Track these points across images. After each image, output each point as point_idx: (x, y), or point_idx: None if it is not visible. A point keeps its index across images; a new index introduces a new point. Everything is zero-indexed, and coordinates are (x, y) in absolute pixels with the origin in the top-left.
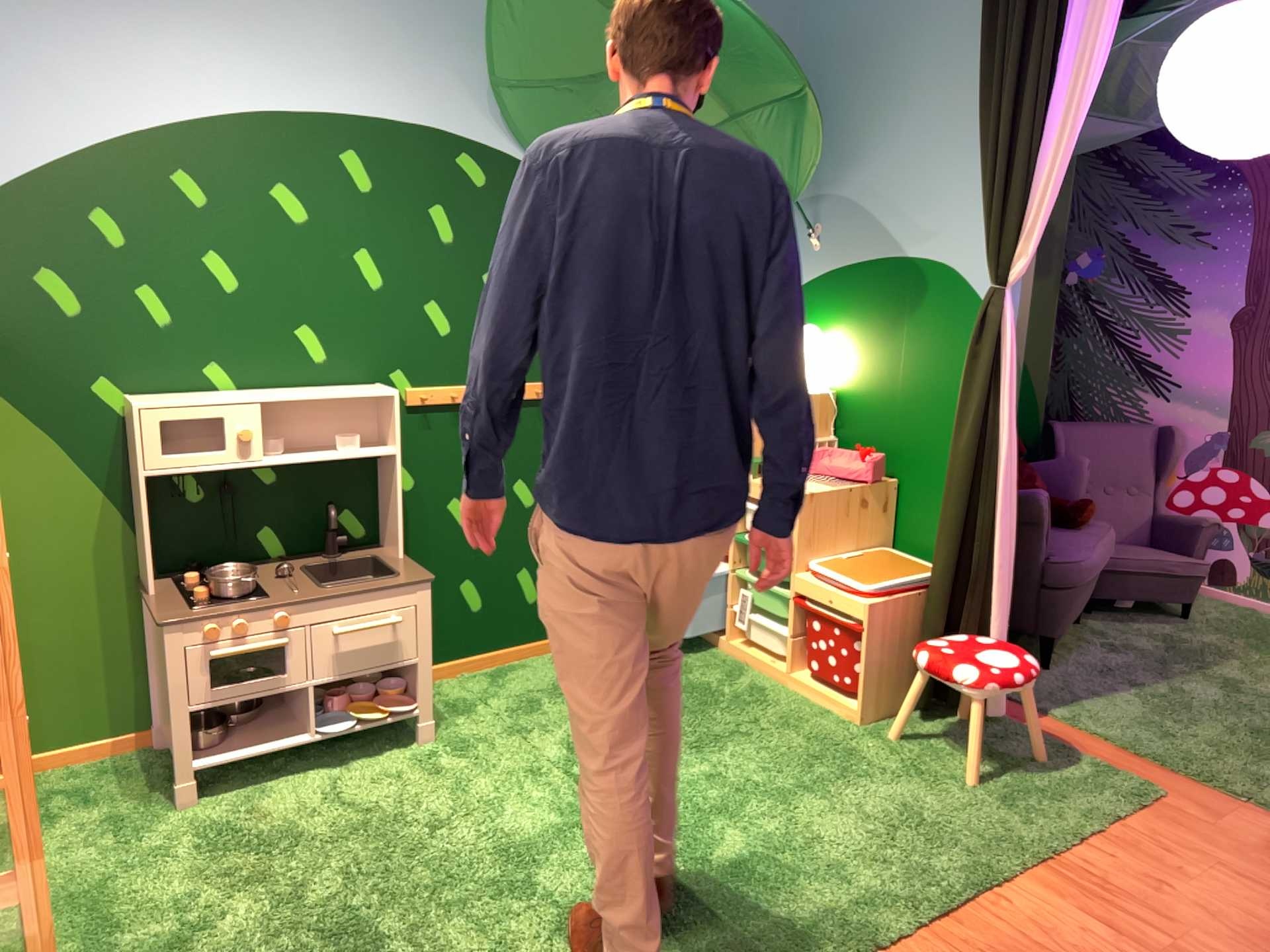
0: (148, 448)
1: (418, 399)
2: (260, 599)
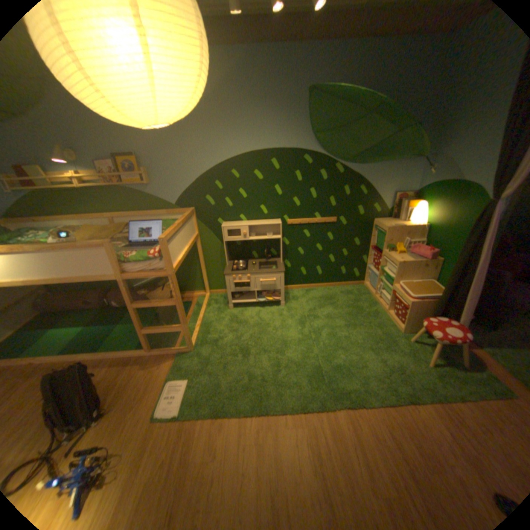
0: (224, 236)
1: (290, 223)
2: (245, 271)
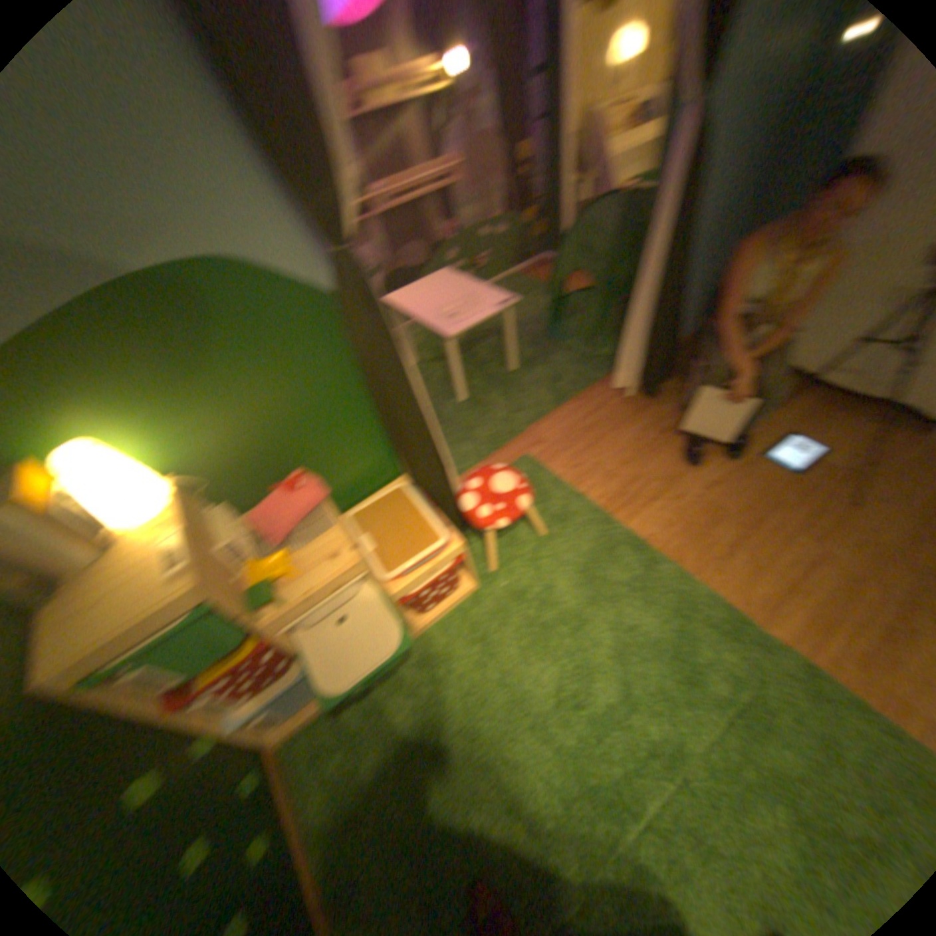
0: None
1: None
2: None
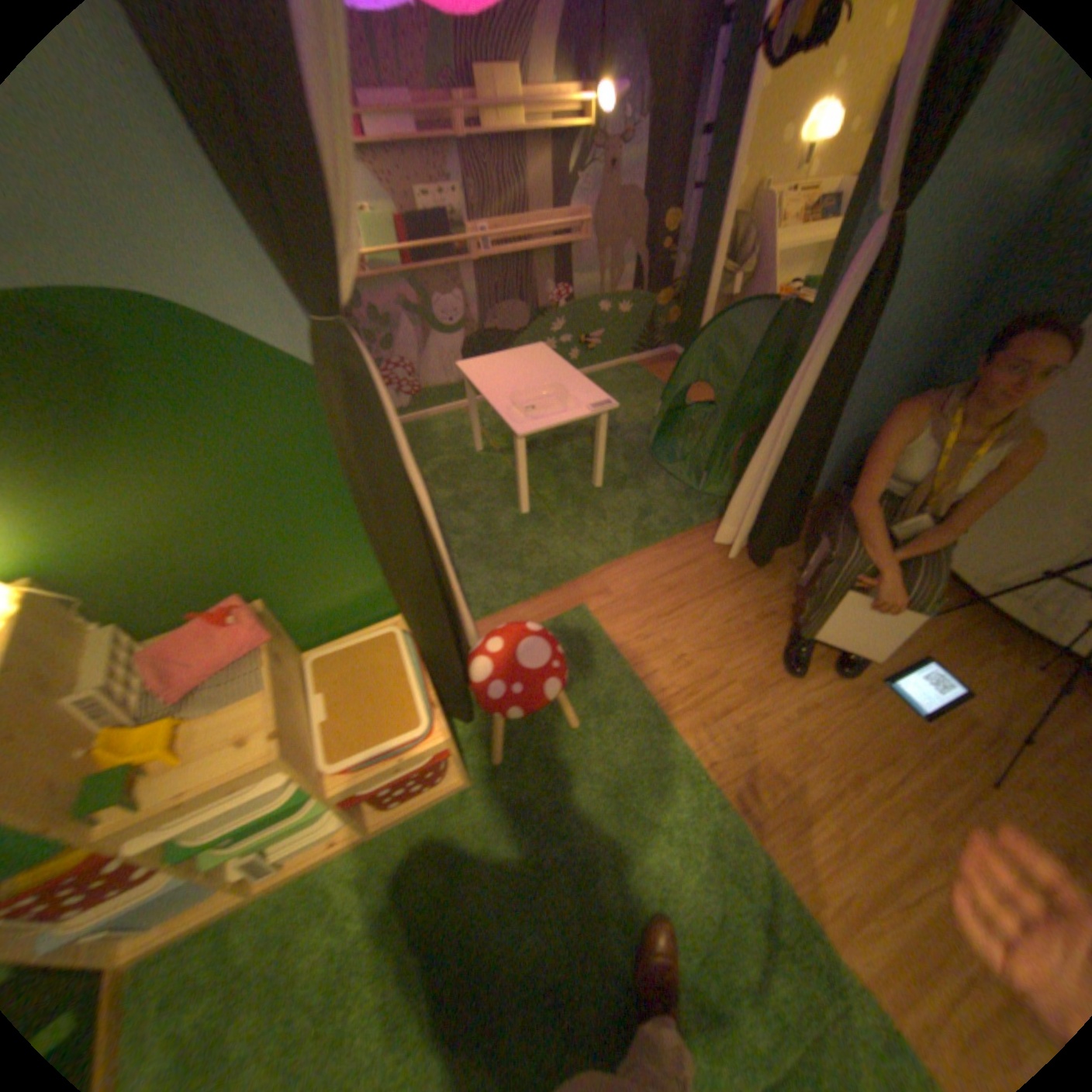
0: None
1: None
2: None
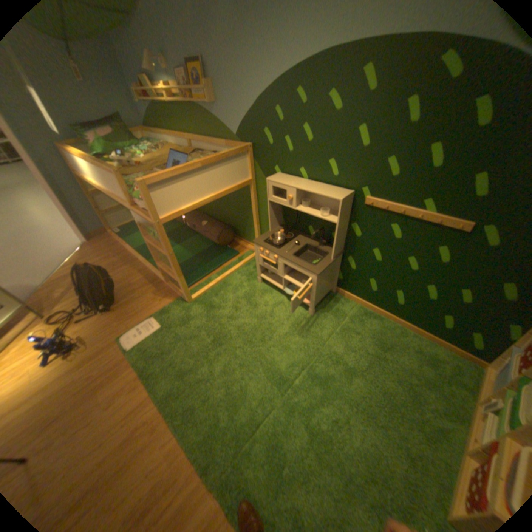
0: (268, 193)
1: (369, 203)
2: (276, 249)
